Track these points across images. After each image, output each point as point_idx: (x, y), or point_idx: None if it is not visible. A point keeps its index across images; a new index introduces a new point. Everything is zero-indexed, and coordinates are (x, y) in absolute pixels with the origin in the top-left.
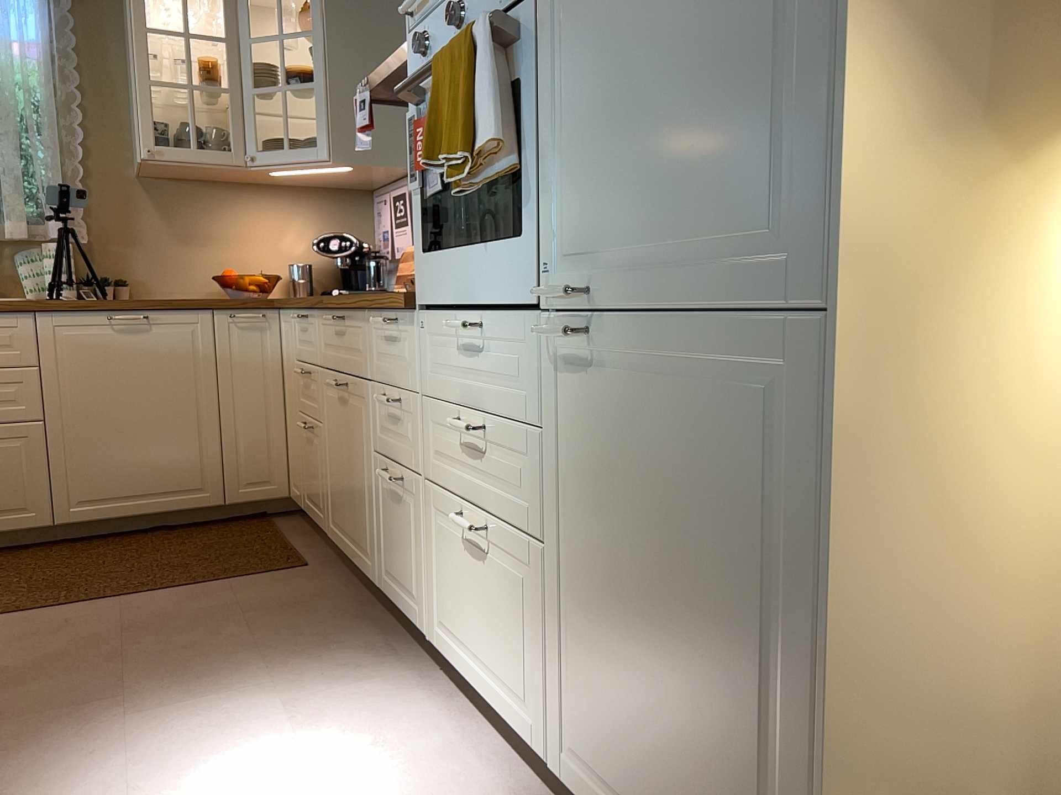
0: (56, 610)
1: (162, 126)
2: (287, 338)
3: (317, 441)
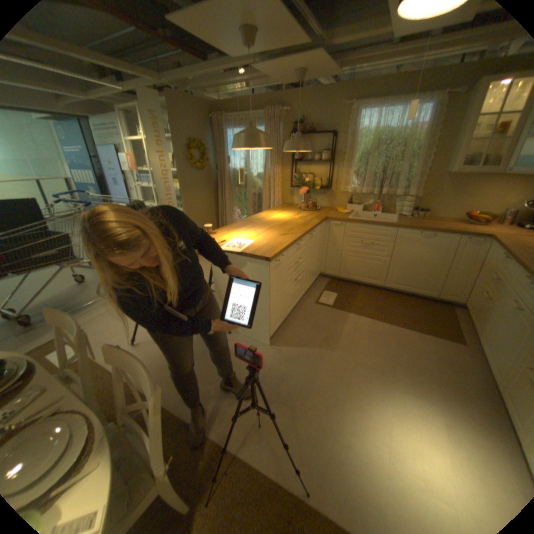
0: (380, 322)
1: (468, 156)
2: (493, 254)
3: (491, 306)
